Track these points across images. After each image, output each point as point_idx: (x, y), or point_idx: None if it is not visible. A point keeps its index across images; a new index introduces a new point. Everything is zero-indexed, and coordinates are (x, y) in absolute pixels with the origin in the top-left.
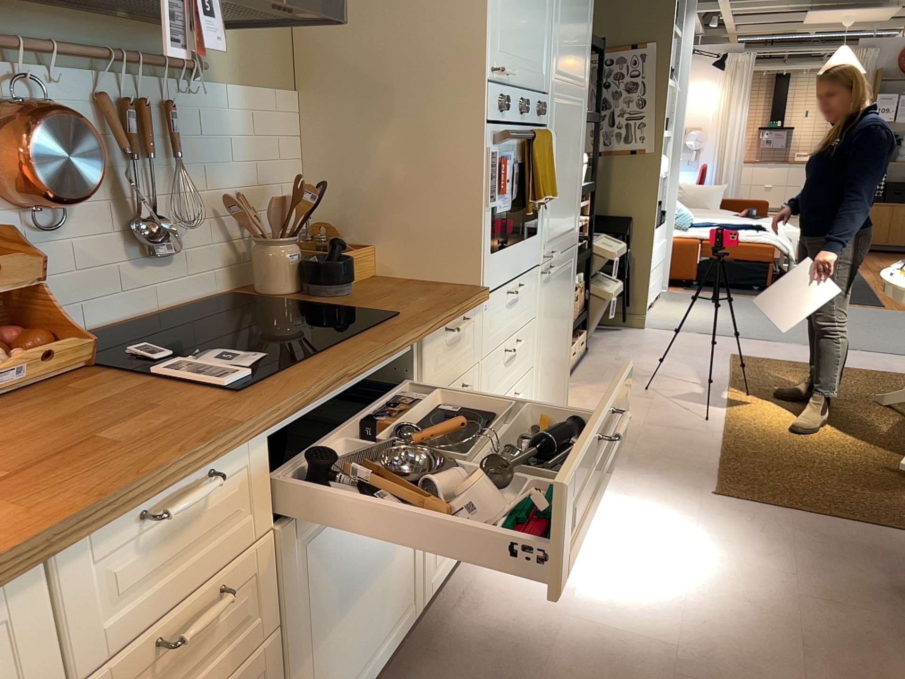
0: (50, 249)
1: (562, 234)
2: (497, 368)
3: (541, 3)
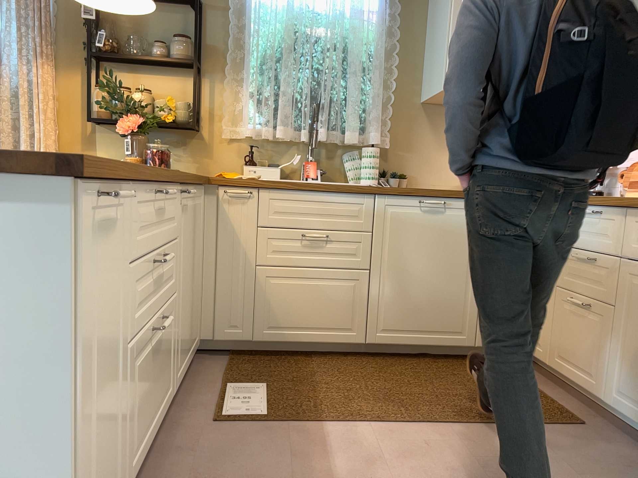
0: None
1: None
2: None
3: None
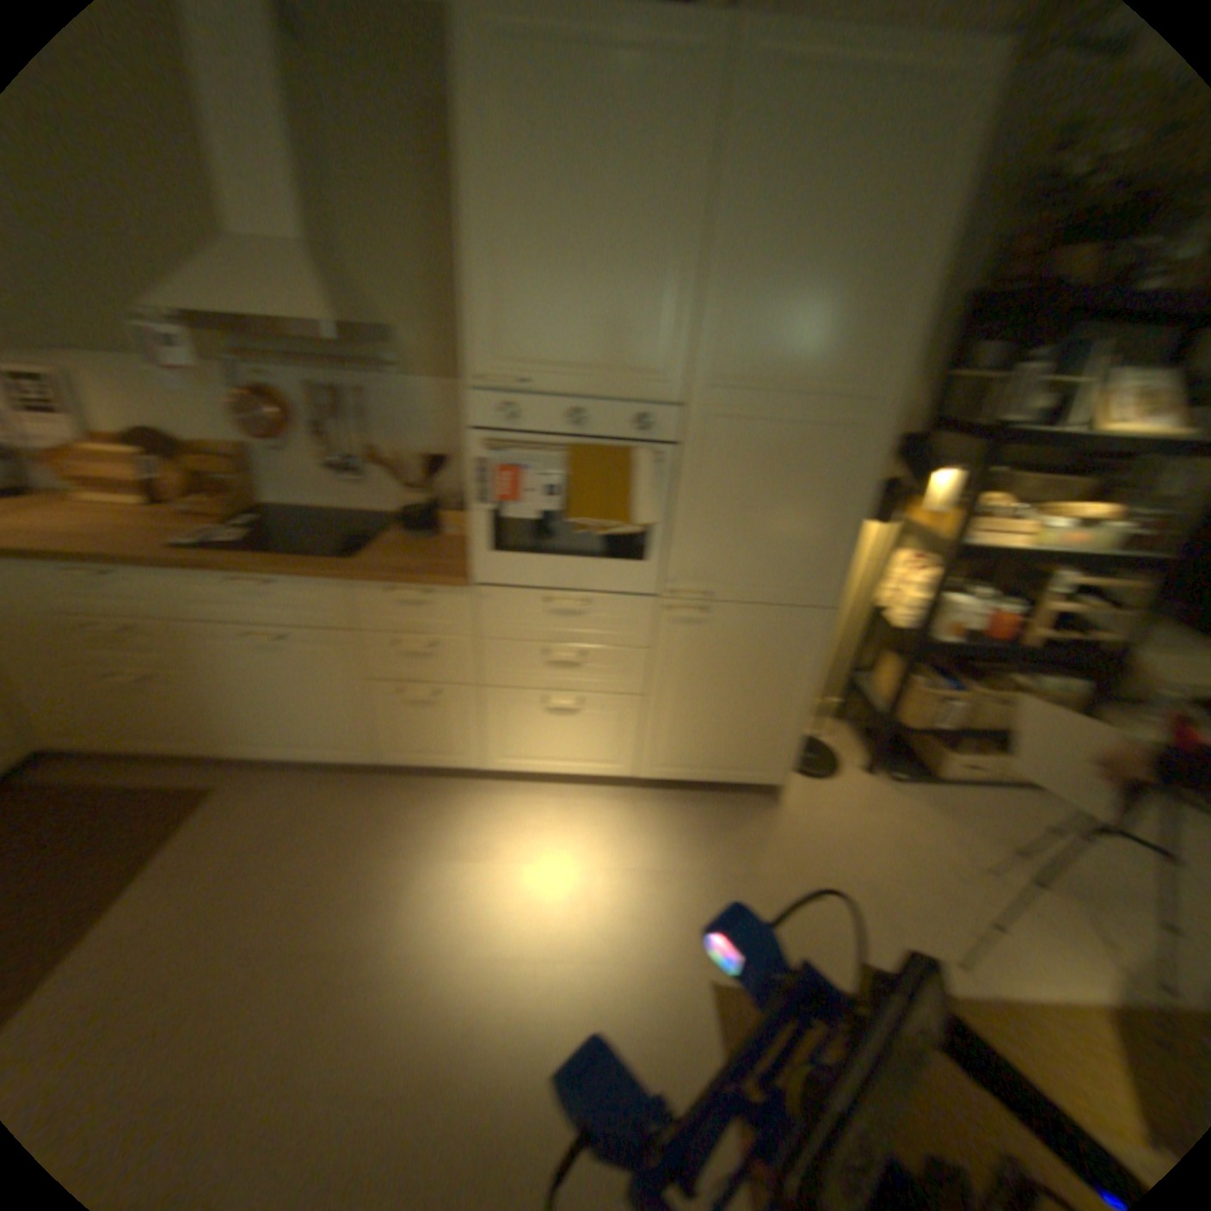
0: (285, 460)
1: (763, 582)
2: (526, 658)
3: (648, 285)
